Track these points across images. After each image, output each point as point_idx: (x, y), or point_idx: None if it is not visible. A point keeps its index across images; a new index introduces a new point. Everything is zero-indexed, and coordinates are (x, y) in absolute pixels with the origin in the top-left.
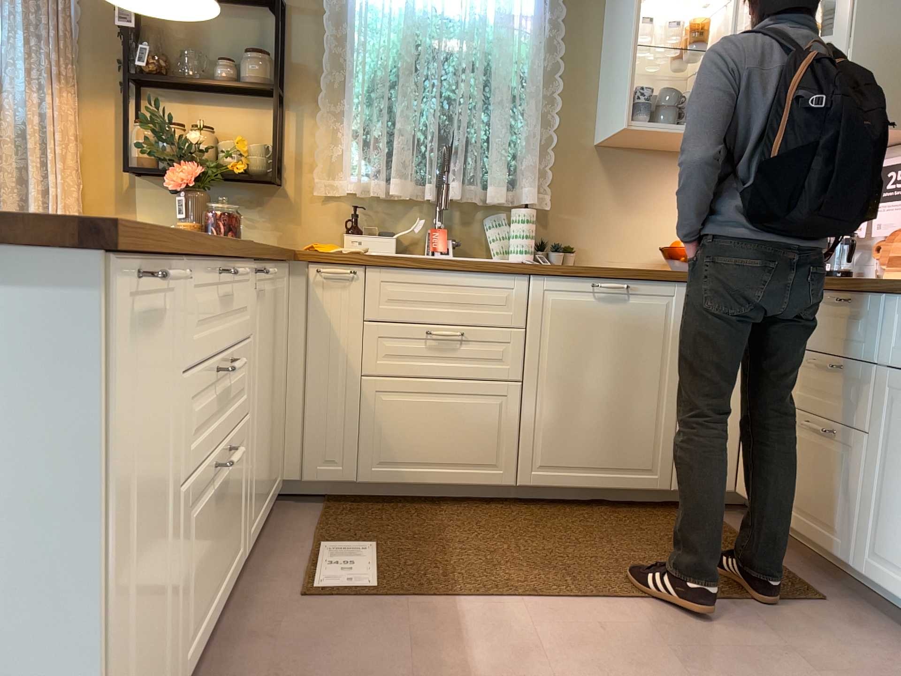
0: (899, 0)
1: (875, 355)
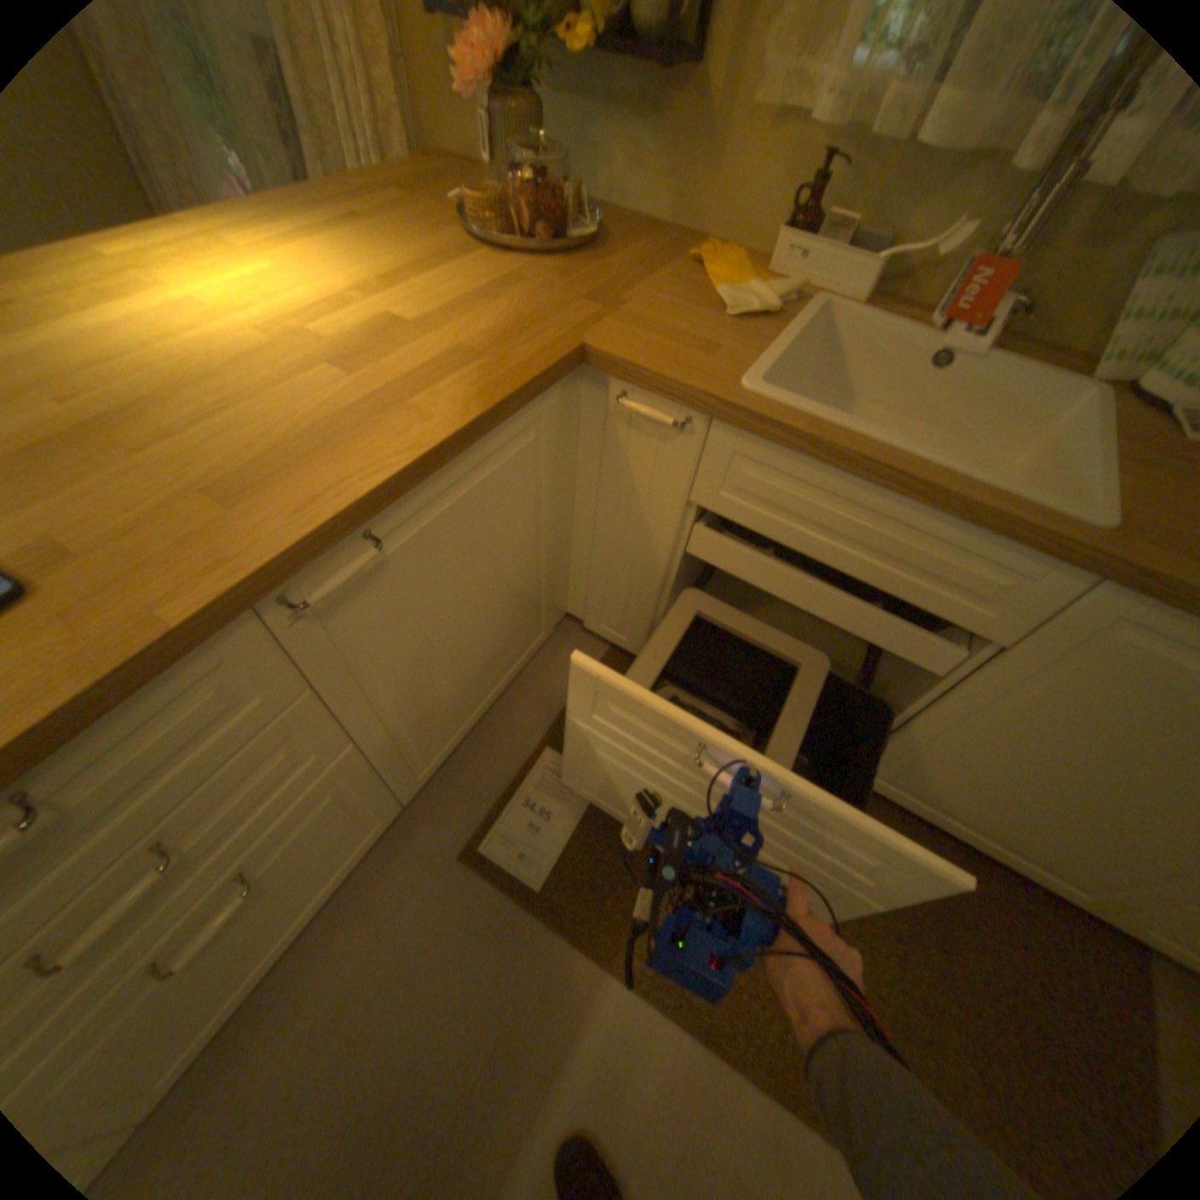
0: None
1: None
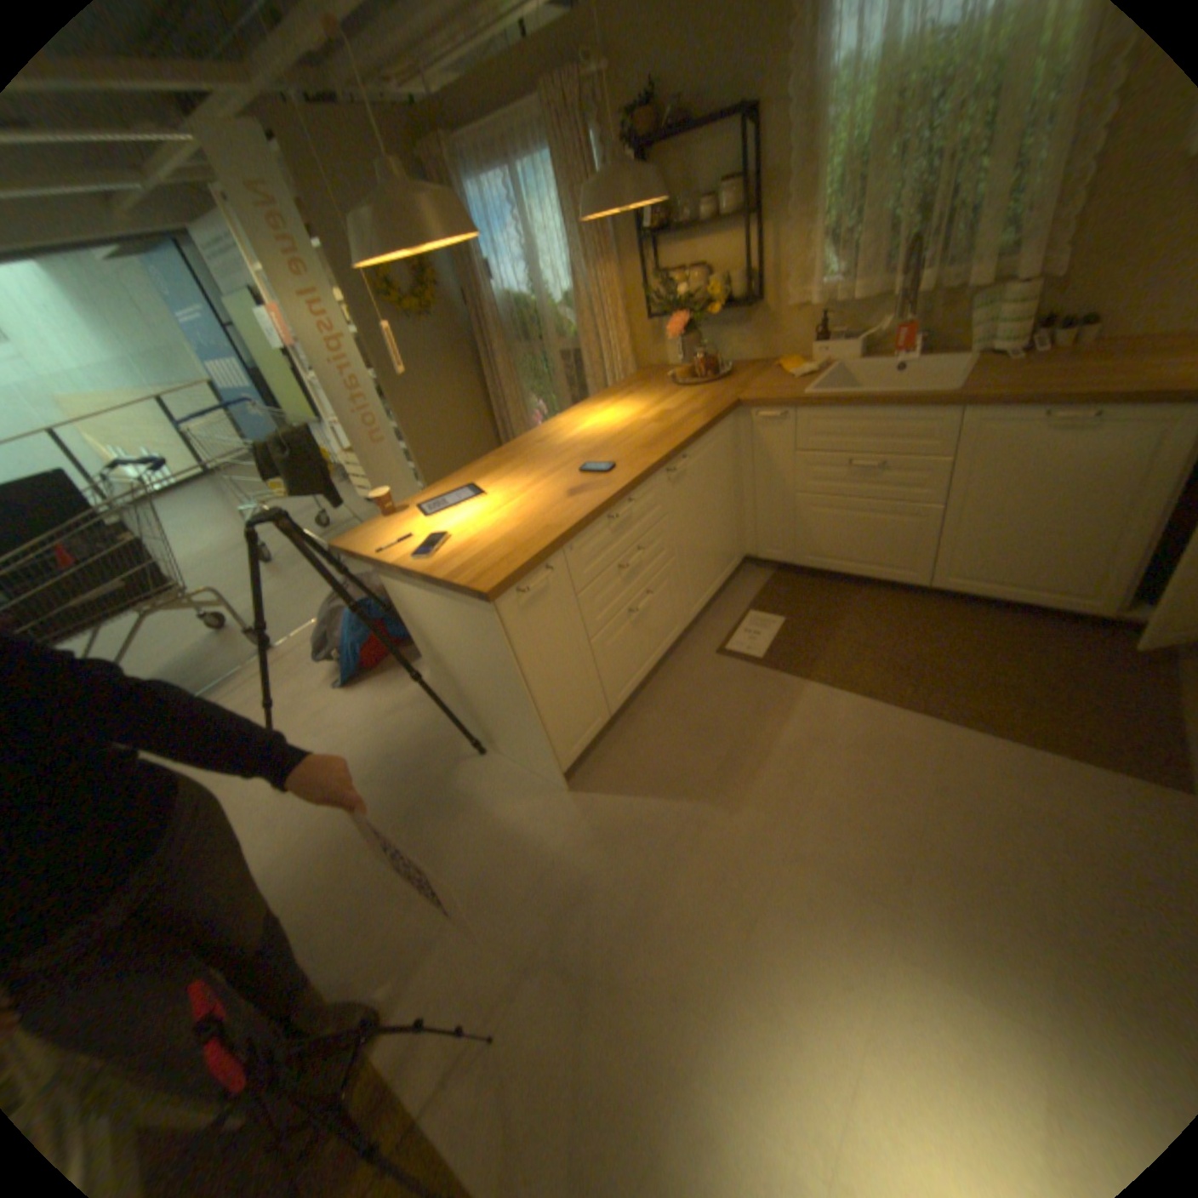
0: None
1: None
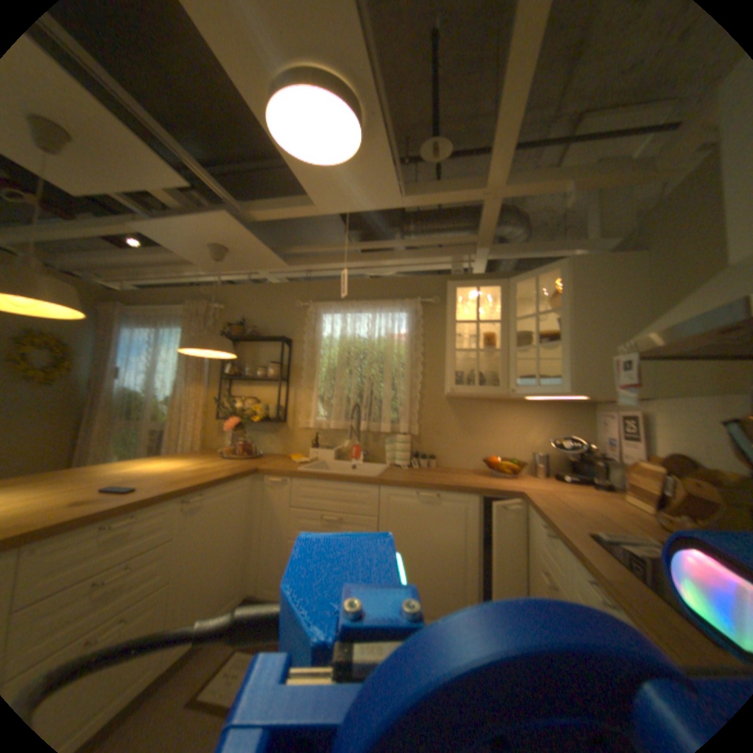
0: (604, 317)
1: (570, 591)
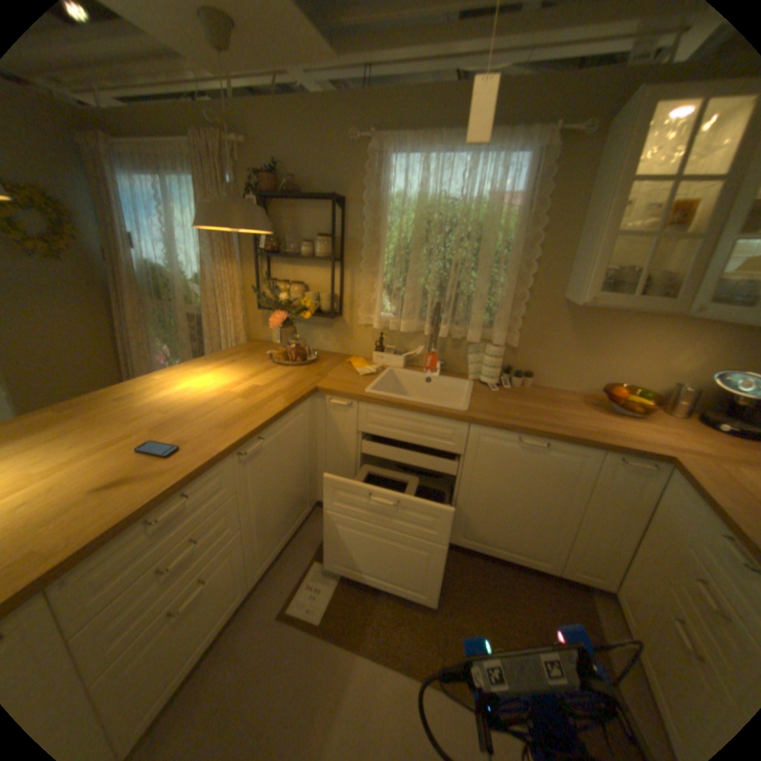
0: None
1: None
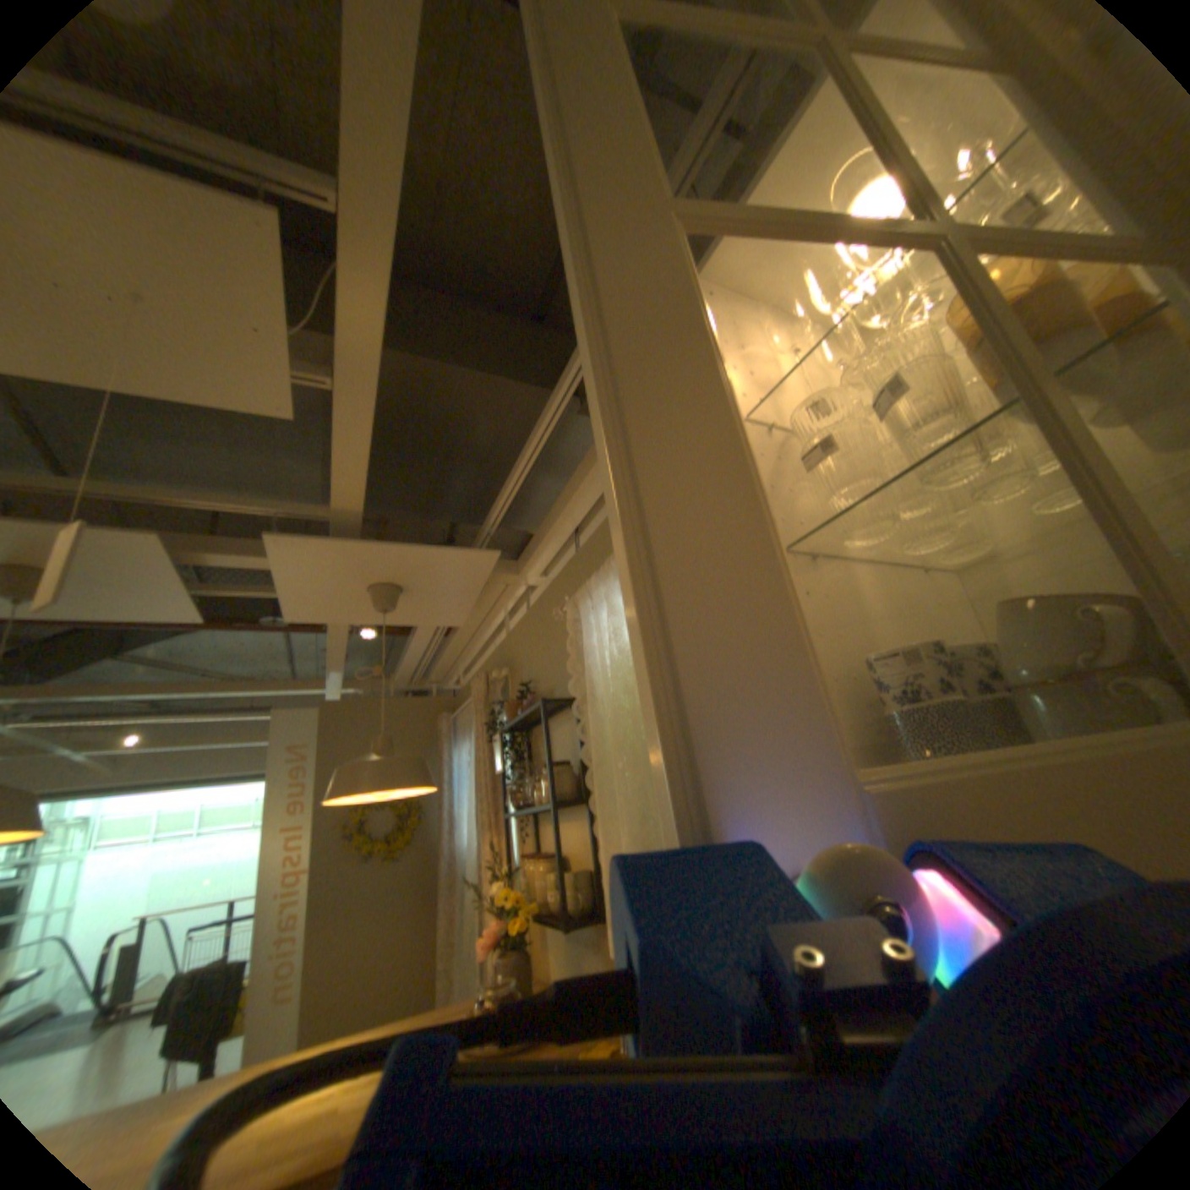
0: None
1: None
